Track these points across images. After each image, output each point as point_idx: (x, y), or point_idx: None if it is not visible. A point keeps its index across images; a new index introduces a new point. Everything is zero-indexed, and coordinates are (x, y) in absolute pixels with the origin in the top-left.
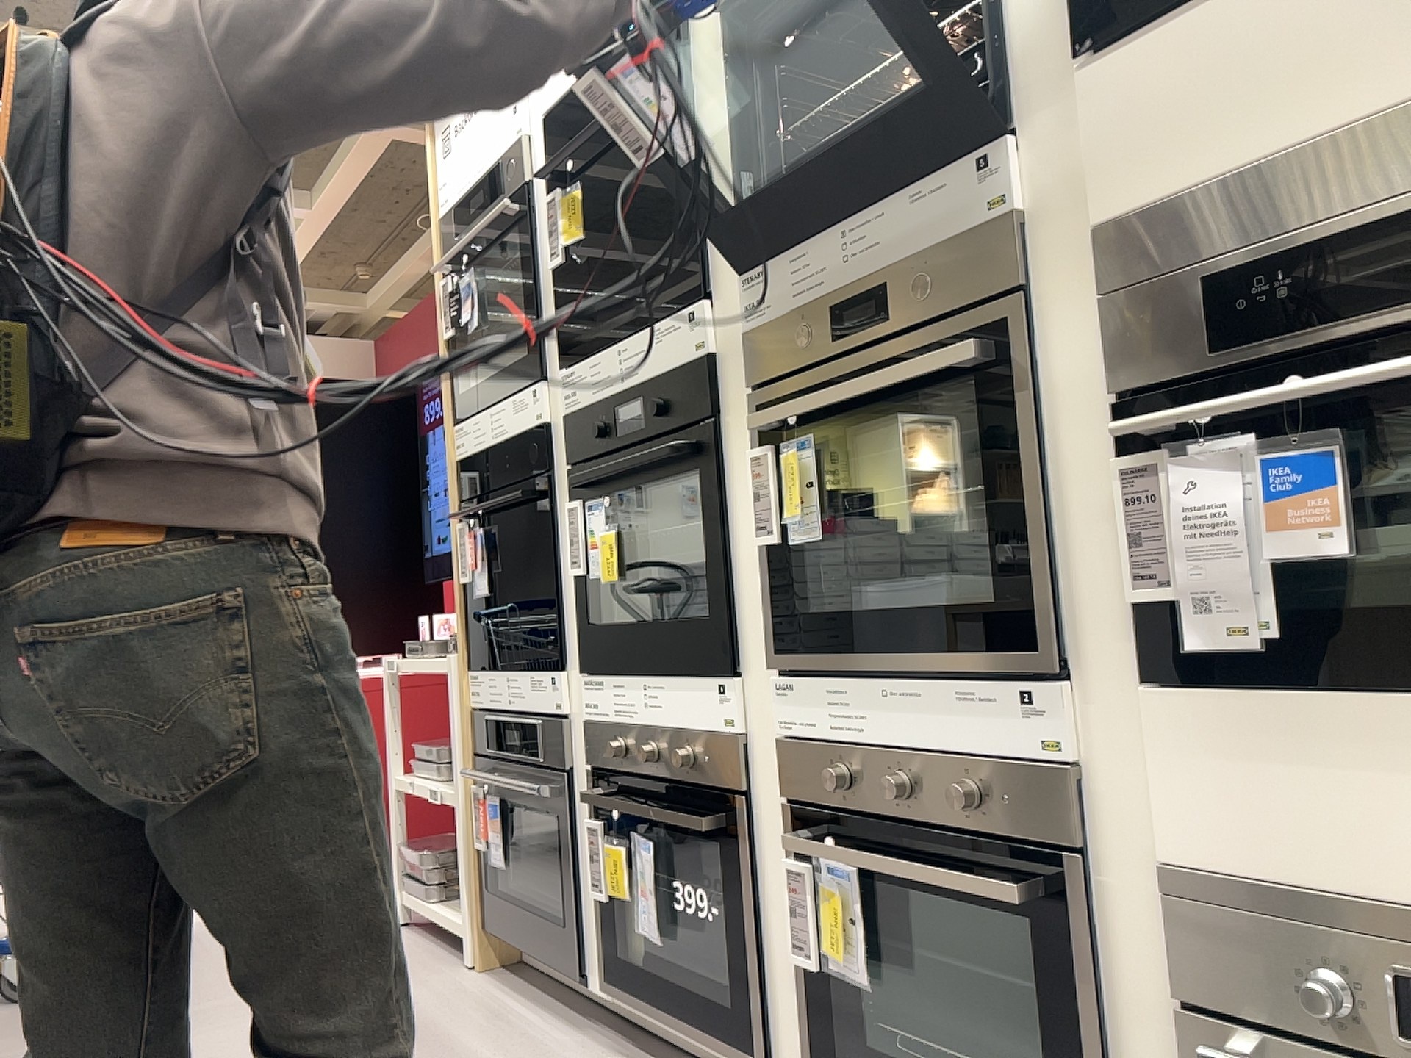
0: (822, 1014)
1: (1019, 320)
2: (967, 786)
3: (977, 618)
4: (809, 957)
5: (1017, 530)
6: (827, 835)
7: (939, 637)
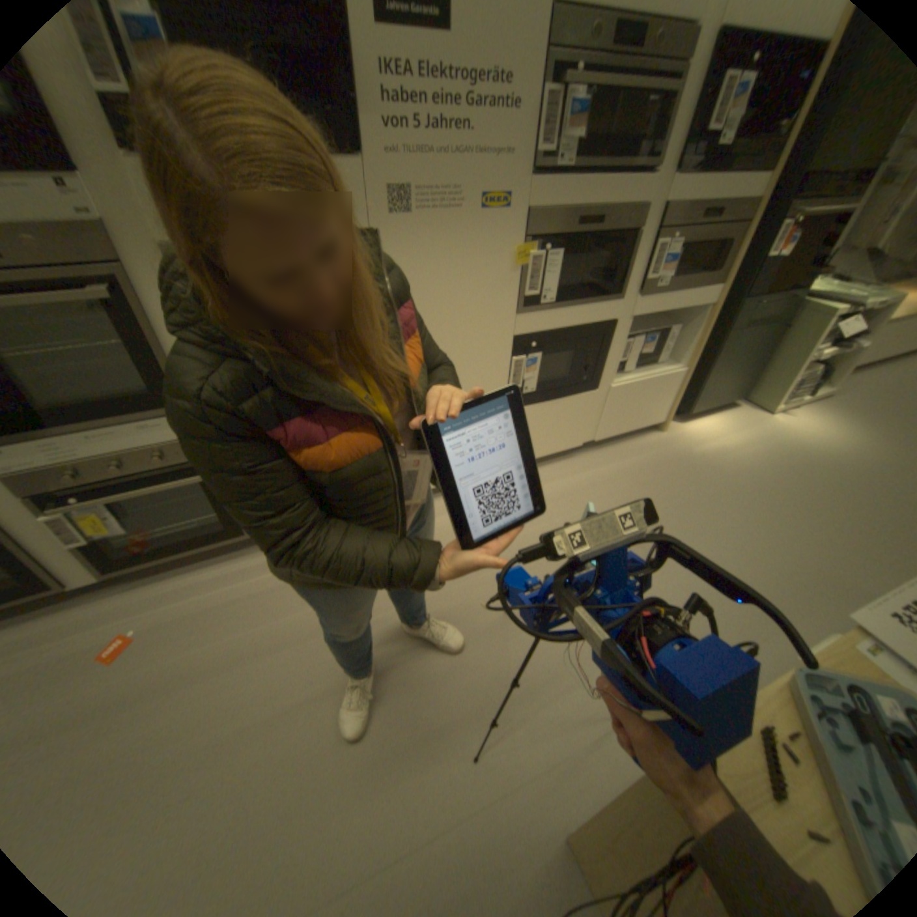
0: (87, 554)
1: (121, 277)
2: (152, 456)
3: (118, 394)
4: (77, 543)
5: (138, 362)
6: (65, 499)
7: (115, 410)
